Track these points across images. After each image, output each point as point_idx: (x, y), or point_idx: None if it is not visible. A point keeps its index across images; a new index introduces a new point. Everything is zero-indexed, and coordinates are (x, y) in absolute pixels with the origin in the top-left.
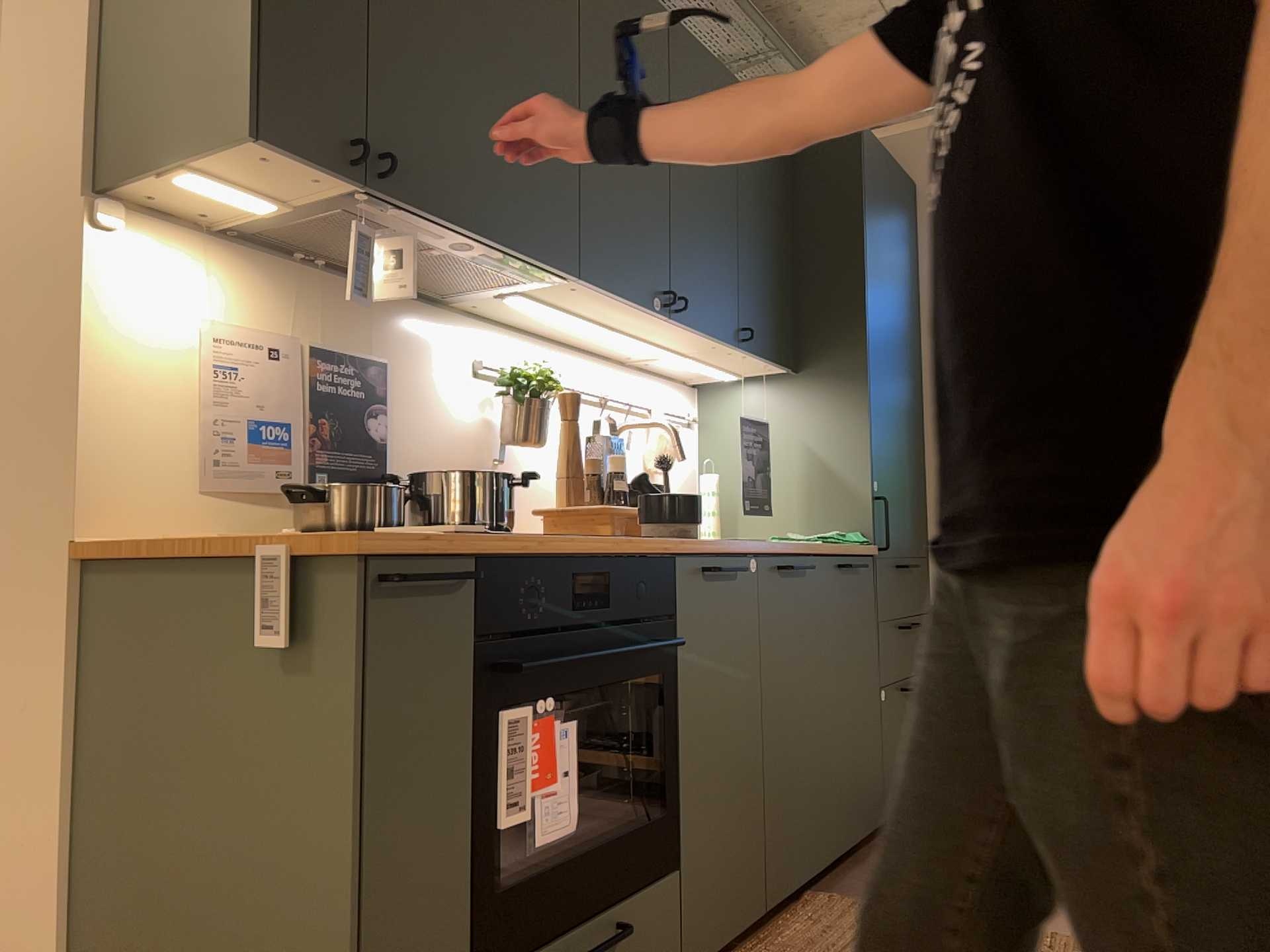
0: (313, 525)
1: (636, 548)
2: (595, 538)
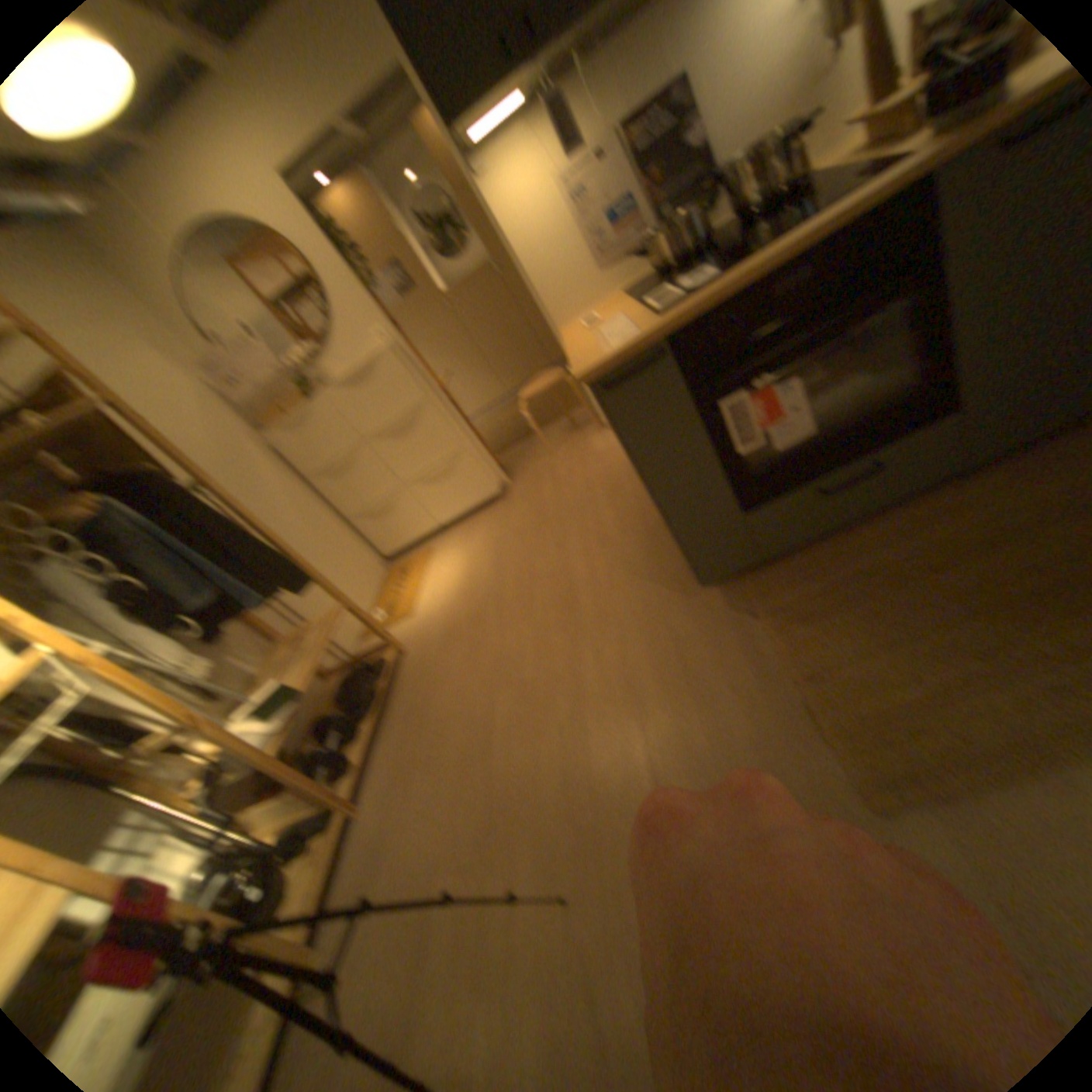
0: (656, 264)
1: (860, 204)
2: (807, 224)
